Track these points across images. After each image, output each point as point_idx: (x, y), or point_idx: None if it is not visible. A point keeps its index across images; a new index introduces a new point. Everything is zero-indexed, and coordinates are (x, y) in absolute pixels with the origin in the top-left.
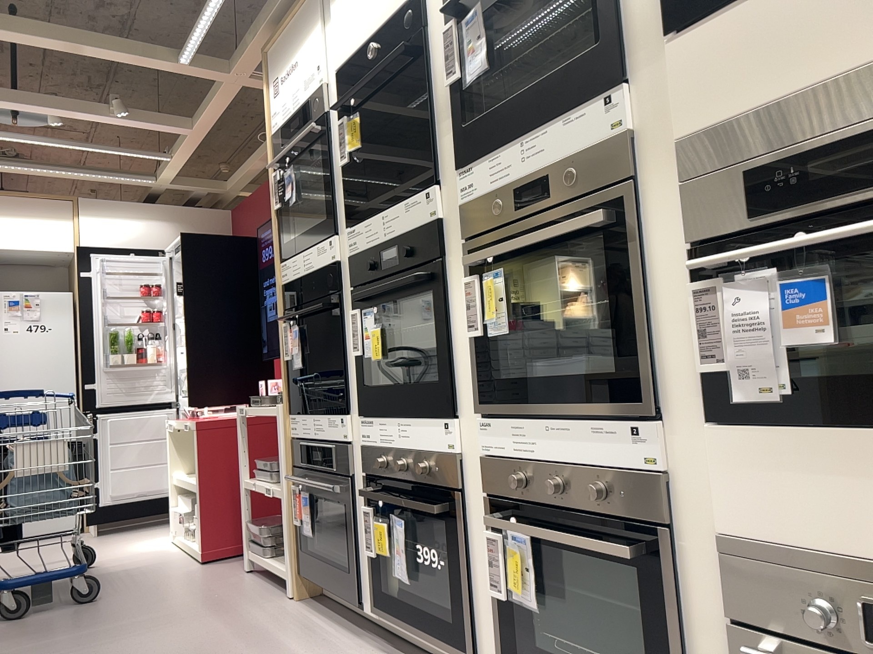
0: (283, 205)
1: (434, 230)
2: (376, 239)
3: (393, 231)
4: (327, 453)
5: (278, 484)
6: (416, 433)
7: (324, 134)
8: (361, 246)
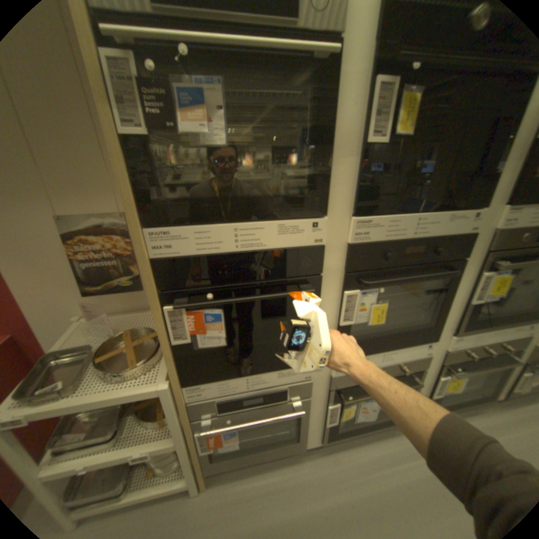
0: (147, 129)
1: (473, 241)
2: (403, 235)
3: (428, 233)
4: (275, 394)
5: (133, 442)
6: (401, 355)
7: (331, 66)
8: (379, 237)
